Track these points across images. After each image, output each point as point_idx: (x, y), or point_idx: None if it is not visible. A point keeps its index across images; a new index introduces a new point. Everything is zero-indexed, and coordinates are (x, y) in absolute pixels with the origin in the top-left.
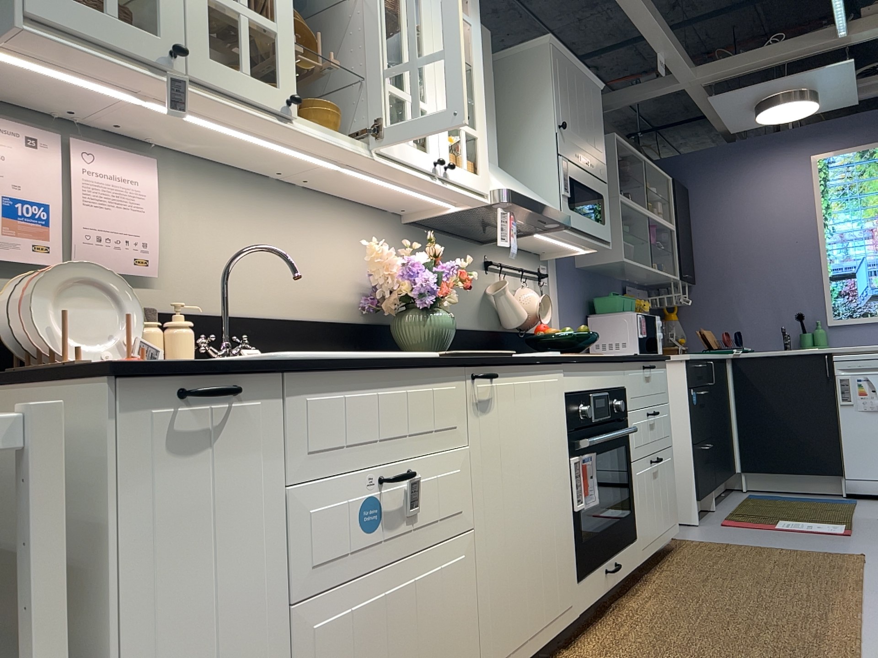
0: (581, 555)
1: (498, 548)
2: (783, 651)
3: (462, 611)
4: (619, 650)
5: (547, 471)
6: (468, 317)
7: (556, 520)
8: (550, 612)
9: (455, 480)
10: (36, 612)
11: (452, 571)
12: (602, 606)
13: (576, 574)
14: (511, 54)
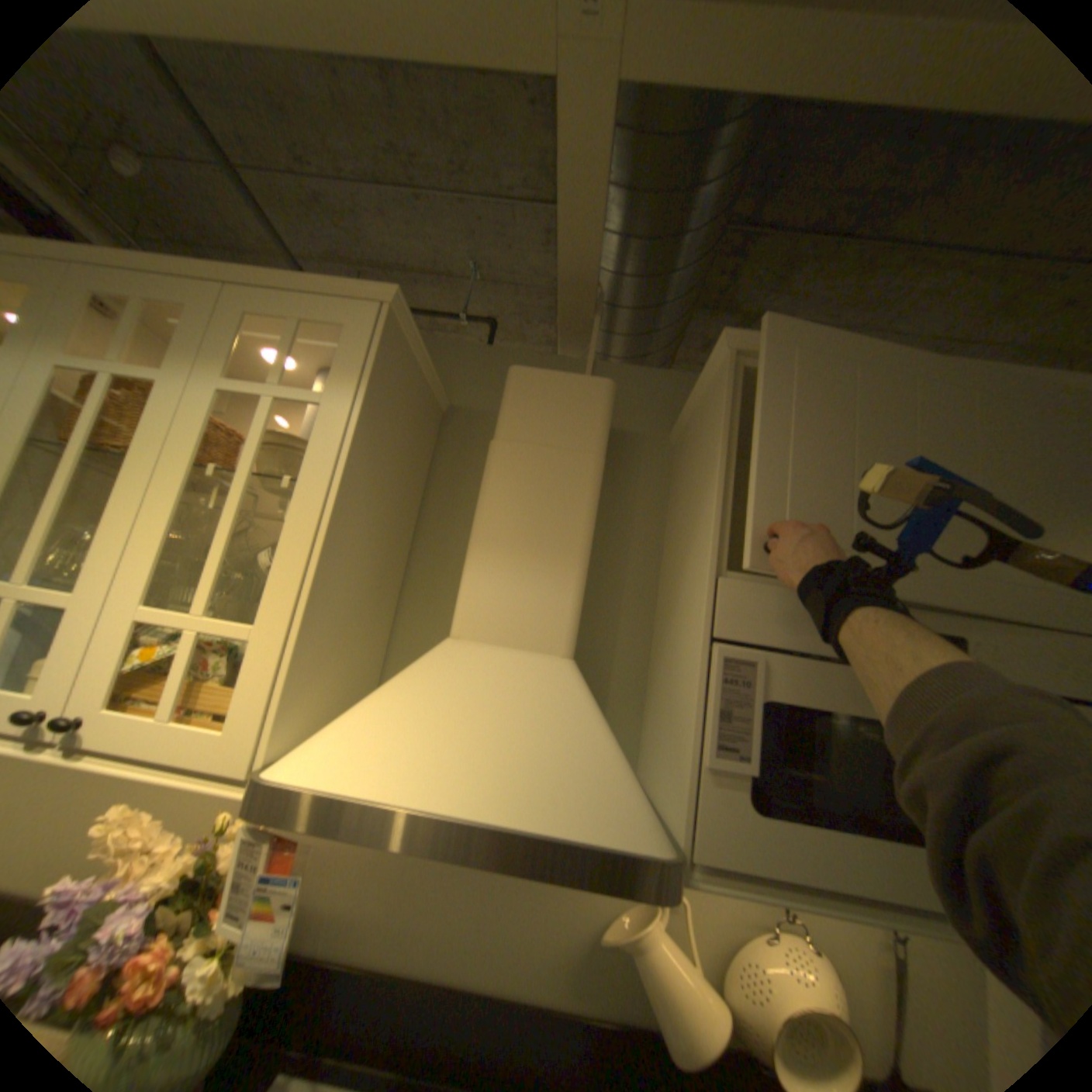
0: None
1: None
2: None
3: None
4: None
5: None
6: (524, 970)
7: None
8: None
9: None
10: None
11: None
12: None
13: None
14: (694, 399)
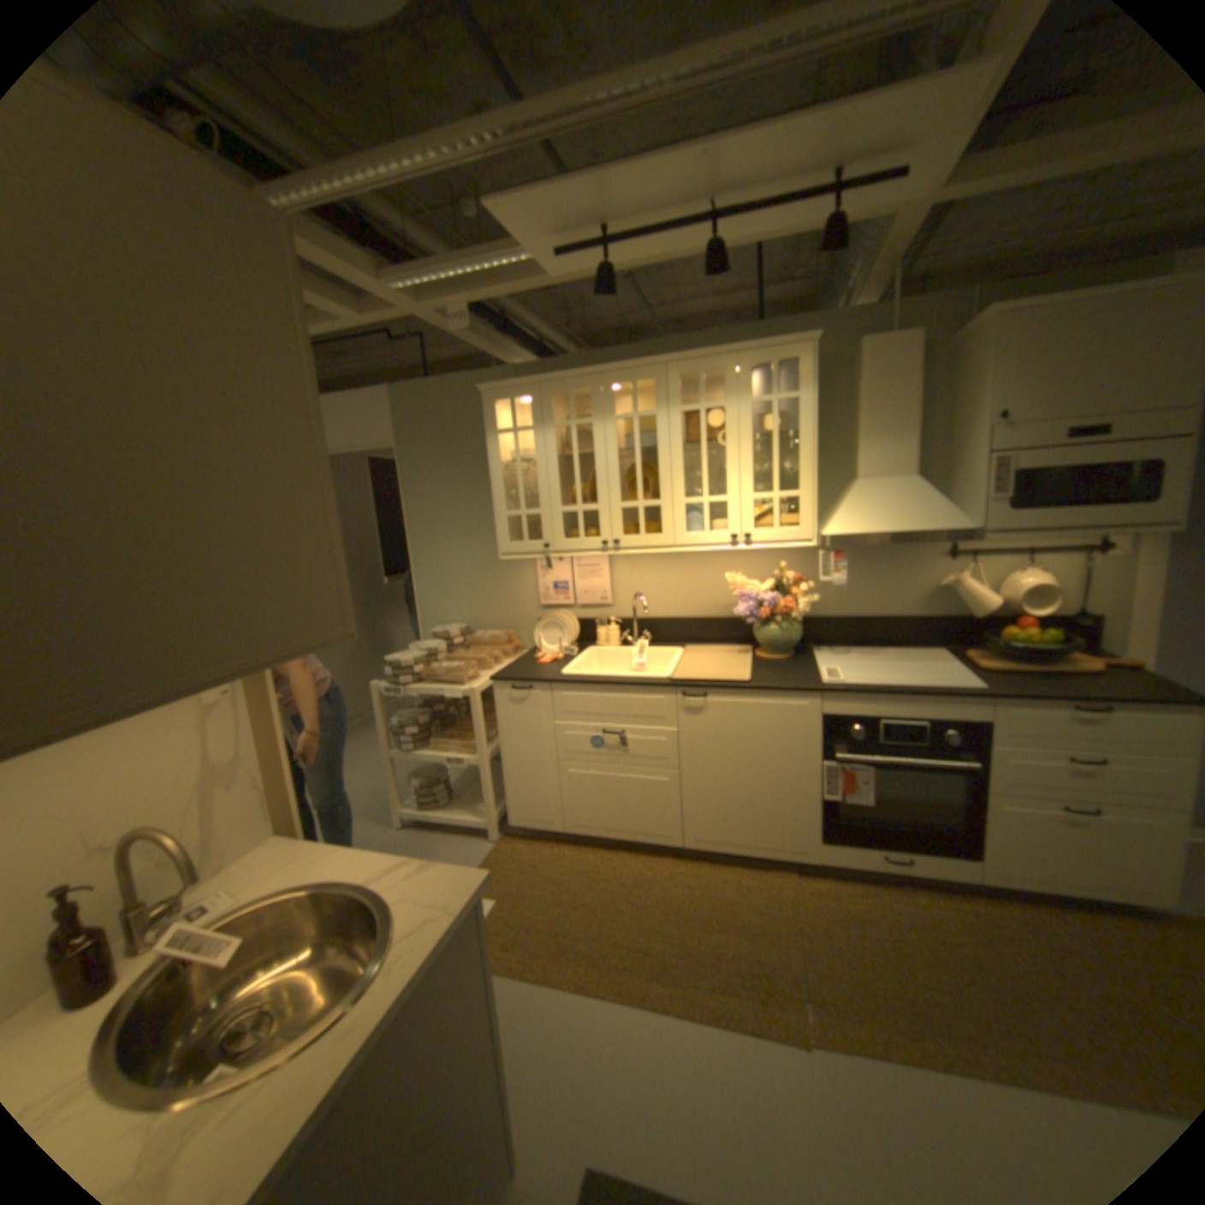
0: (831, 831)
1: (705, 788)
2: (909, 1009)
3: (667, 804)
4: (825, 904)
5: (778, 763)
6: (905, 607)
7: (787, 796)
8: (771, 845)
9: (664, 744)
10: (478, 734)
11: (658, 784)
12: (901, 885)
13: (823, 840)
14: (975, 326)
